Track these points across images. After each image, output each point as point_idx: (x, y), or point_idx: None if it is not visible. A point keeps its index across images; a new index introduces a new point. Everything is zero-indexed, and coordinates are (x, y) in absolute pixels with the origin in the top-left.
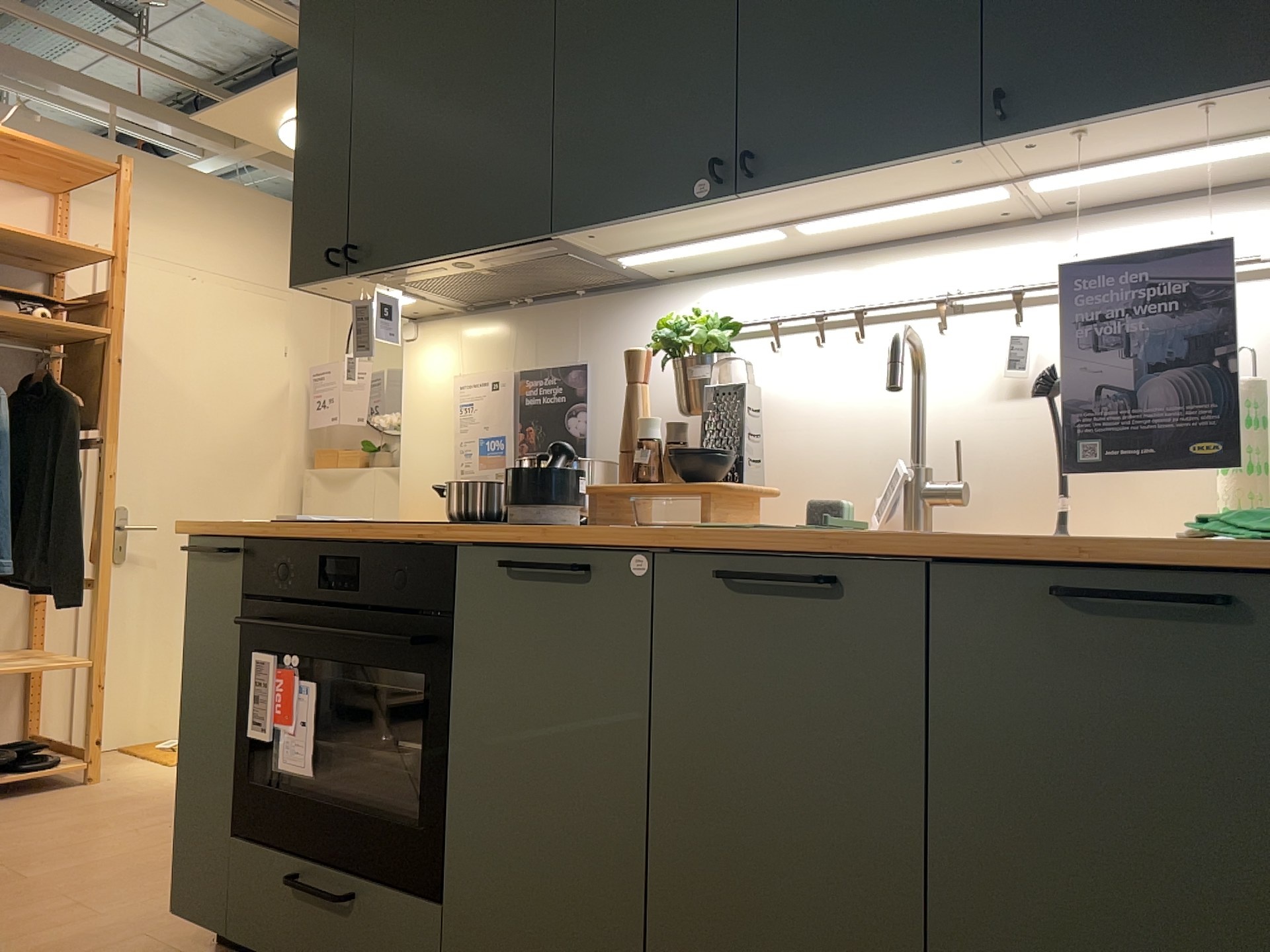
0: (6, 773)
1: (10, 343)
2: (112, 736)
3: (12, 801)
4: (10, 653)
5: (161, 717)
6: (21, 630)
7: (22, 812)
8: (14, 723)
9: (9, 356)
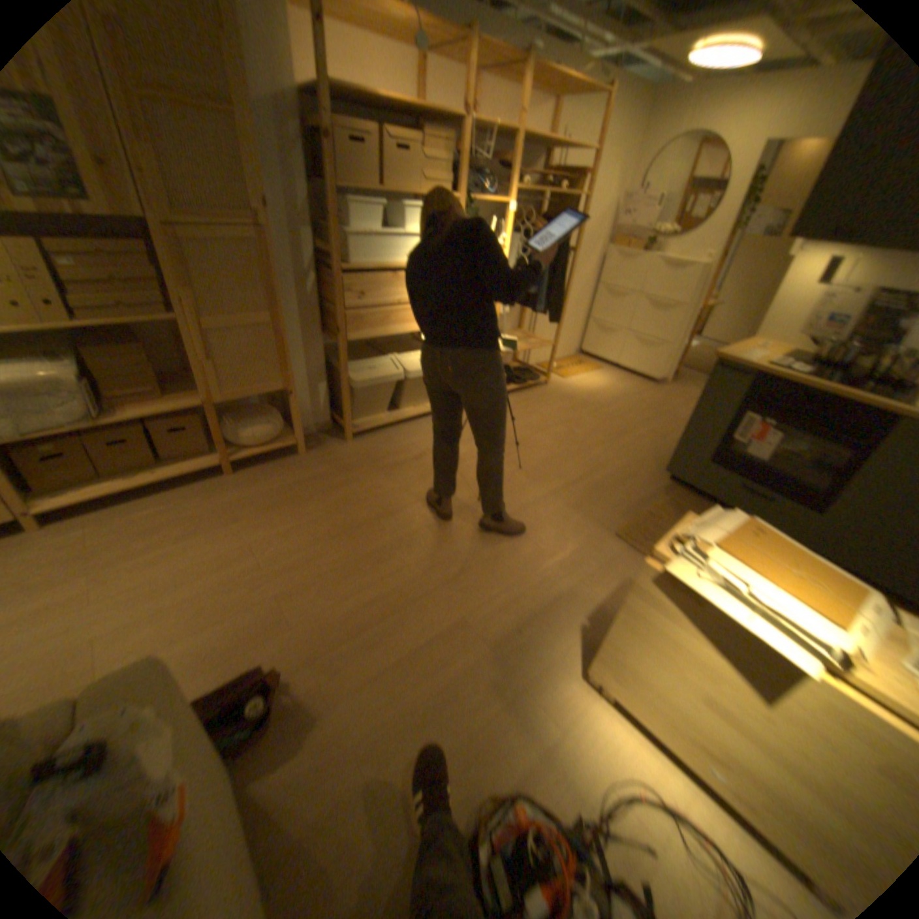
0: (526, 380)
1: (528, 191)
2: (533, 360)
3: (530, 391)
4: (516, 332)
5: (546, 353)
6: (515, 322)
7: (539, 398)
8: (510, 355)
9: (527, 199)
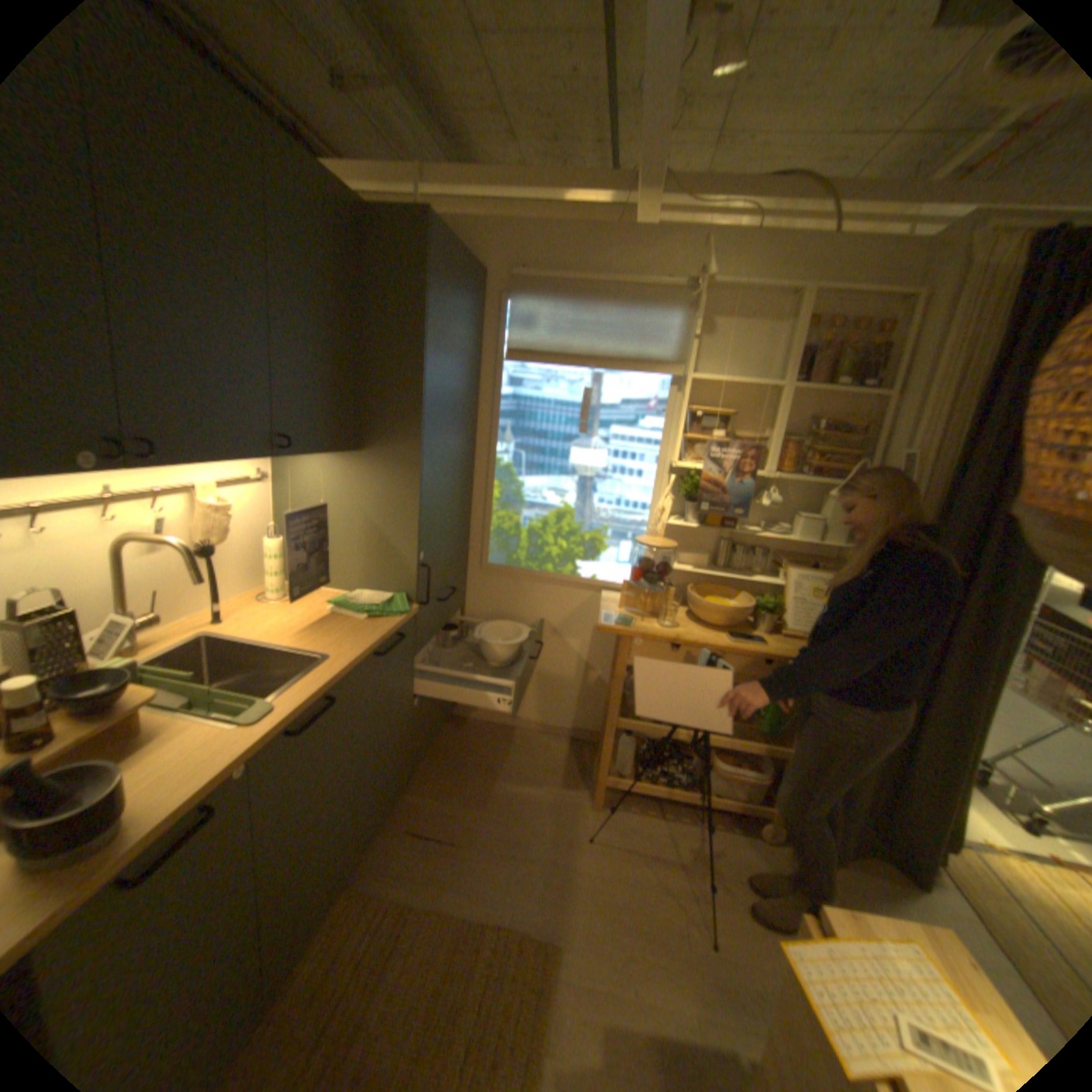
0: None
1: None
2: None
3: None
4: None
5: None
6: None
7: None
8: None
9: None
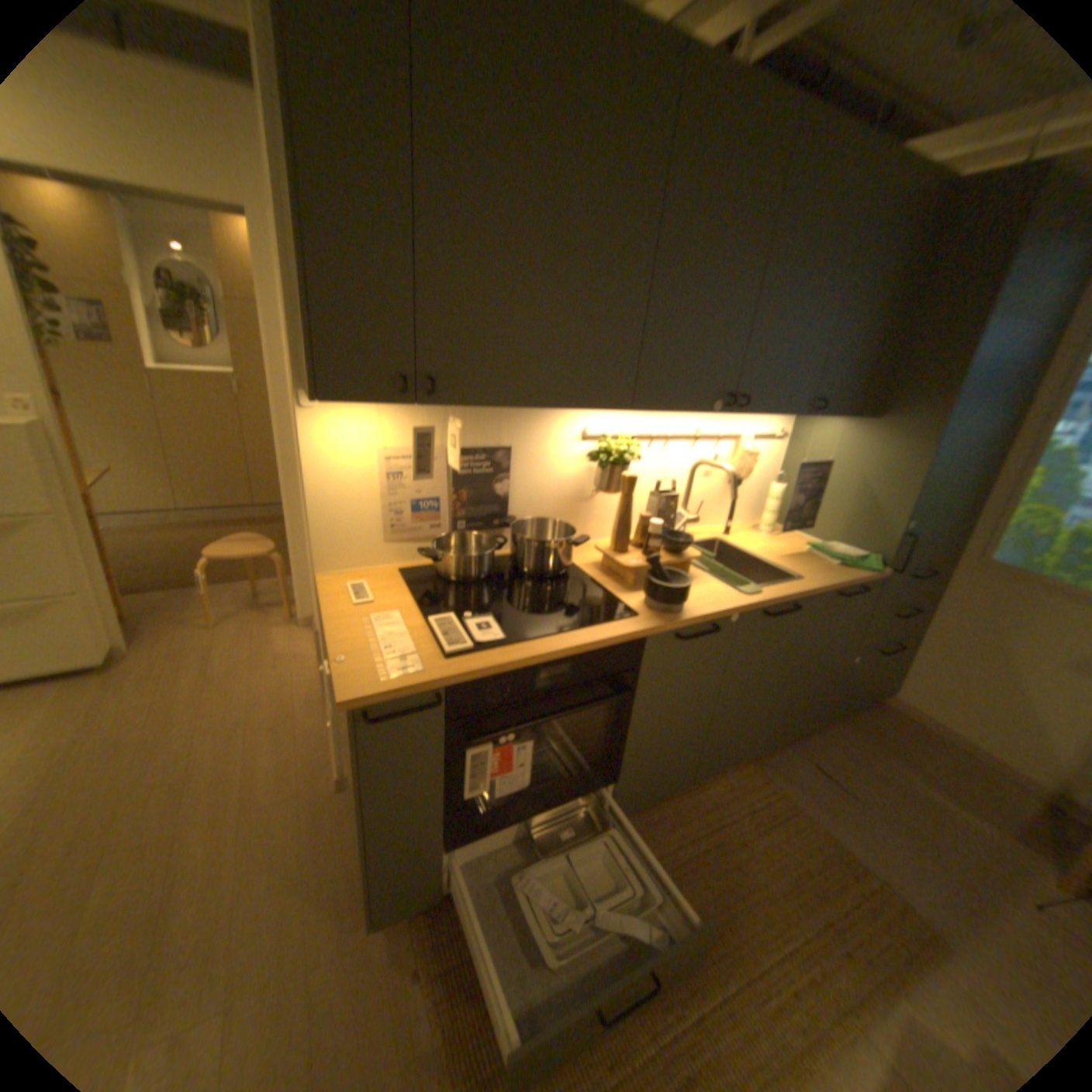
0: None
1: None
2: None
3: None
4: None
5: None
6: None
7: None
8: None
9: None
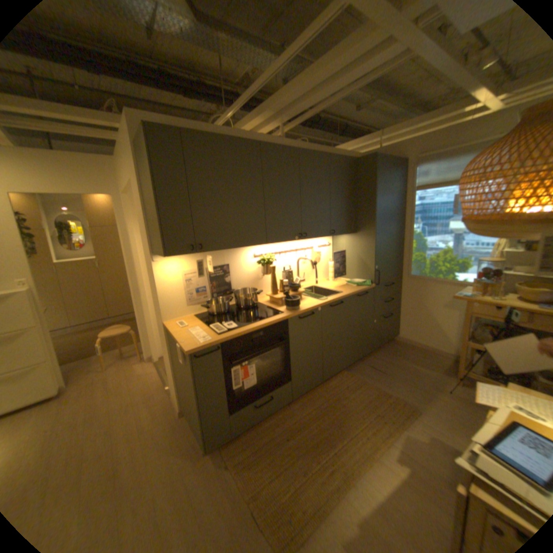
0: None
1: None
2: None
3: None
4: None
5: None
6: None
7: None
8: None
9: None
